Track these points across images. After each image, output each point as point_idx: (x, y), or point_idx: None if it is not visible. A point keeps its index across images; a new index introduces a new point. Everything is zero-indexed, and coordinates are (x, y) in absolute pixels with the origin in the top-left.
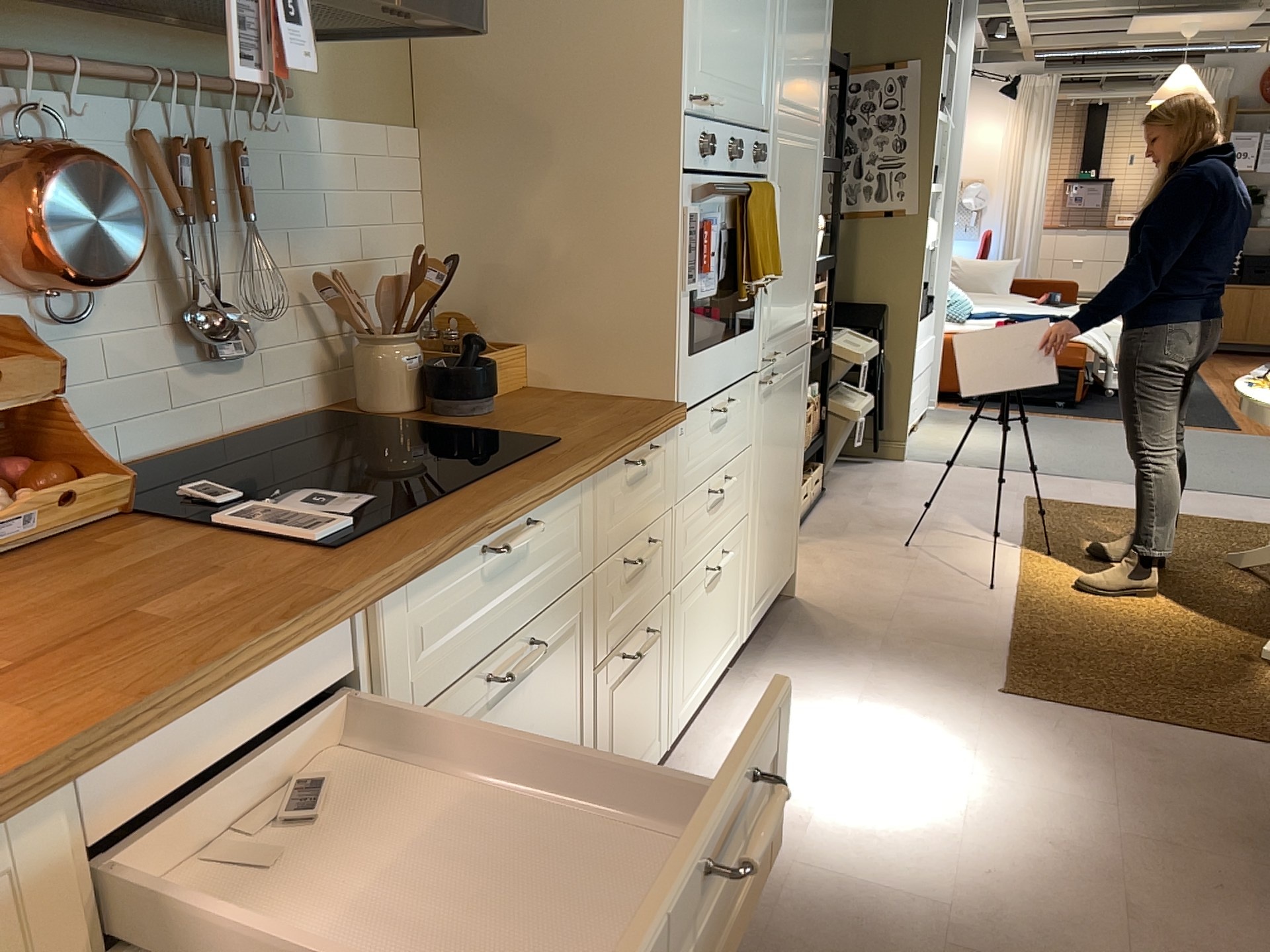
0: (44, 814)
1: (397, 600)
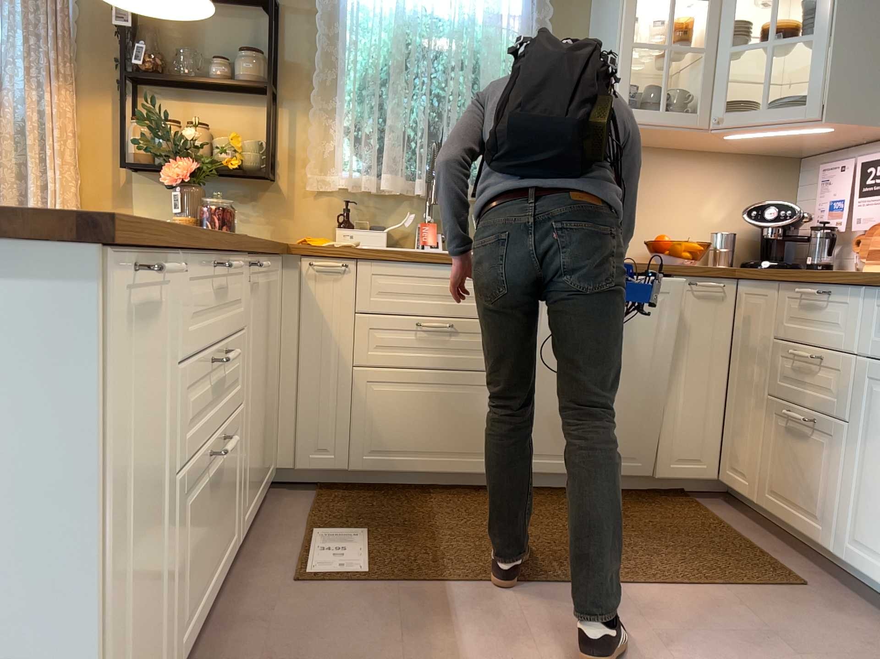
0: (775, 288)
1: (873, 297)
